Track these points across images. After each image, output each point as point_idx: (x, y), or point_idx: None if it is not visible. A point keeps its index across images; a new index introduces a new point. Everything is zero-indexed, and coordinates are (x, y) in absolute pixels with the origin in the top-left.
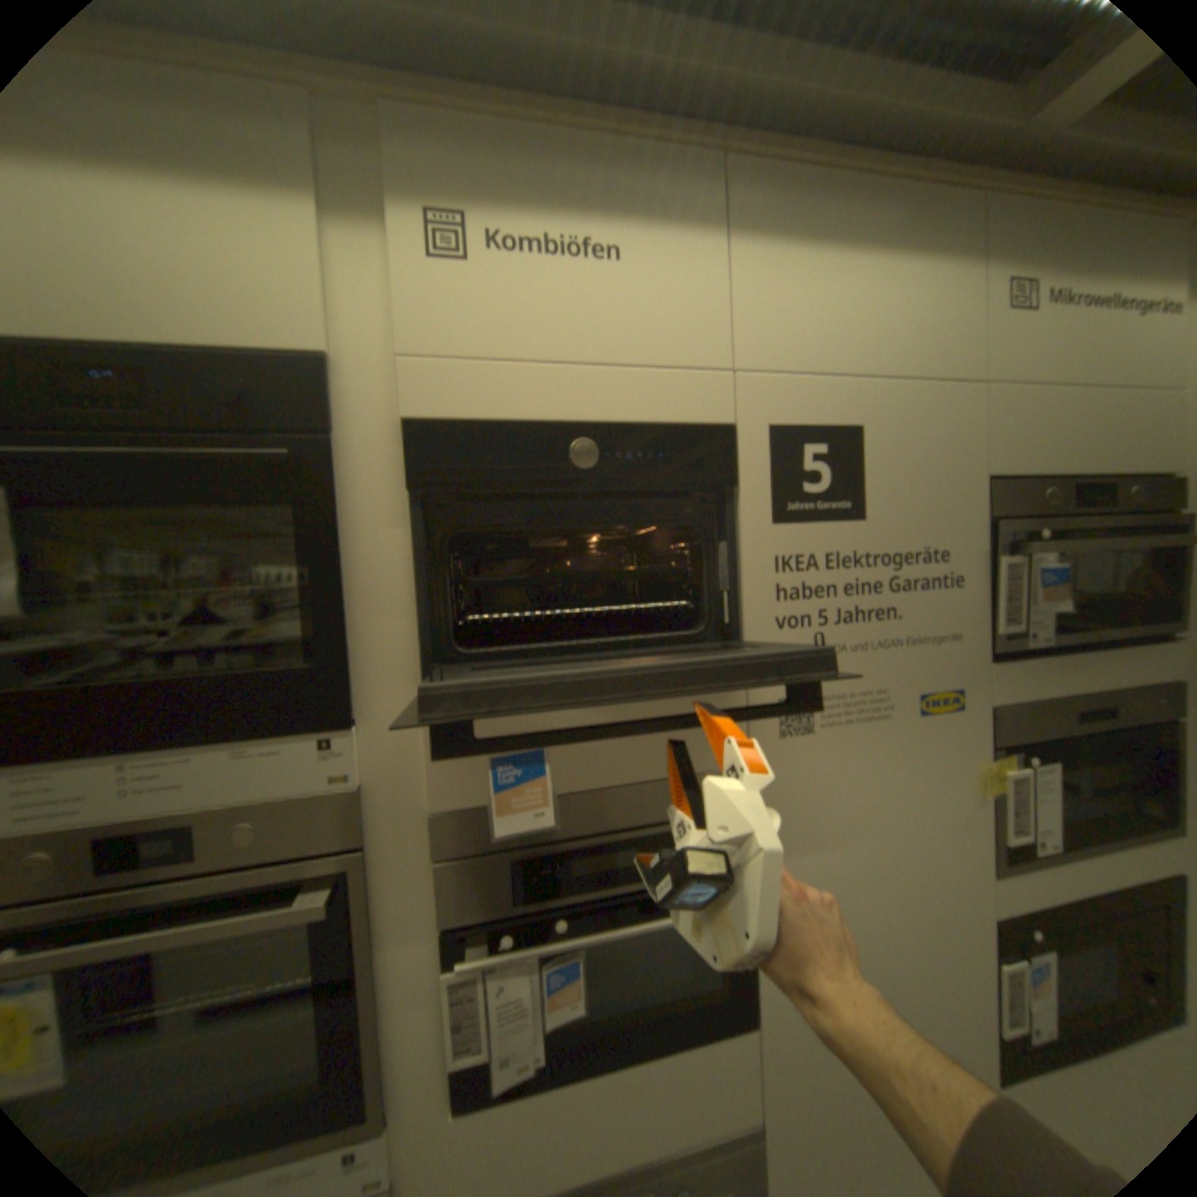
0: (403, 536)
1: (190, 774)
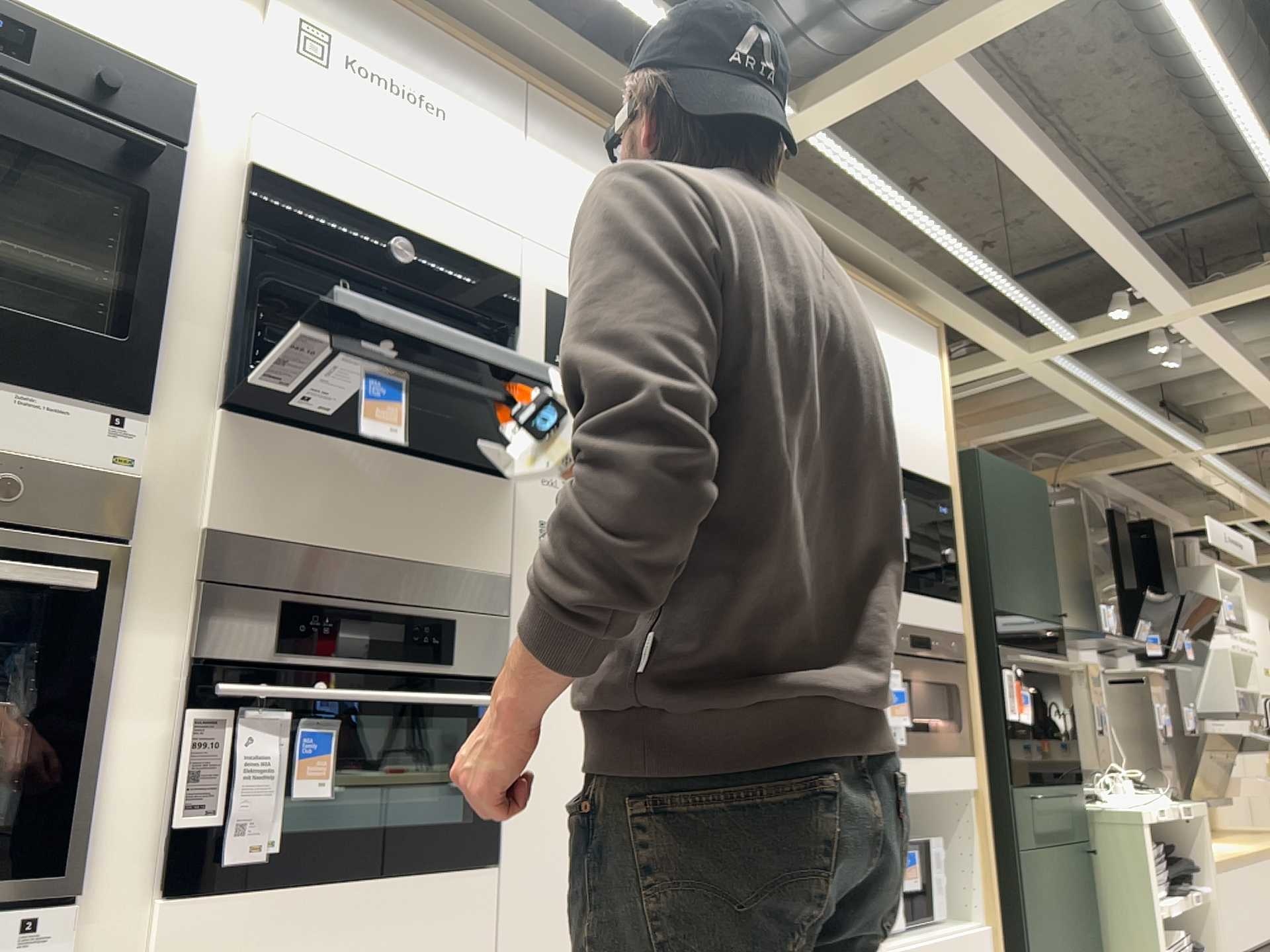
0: (231, 258)
1: None
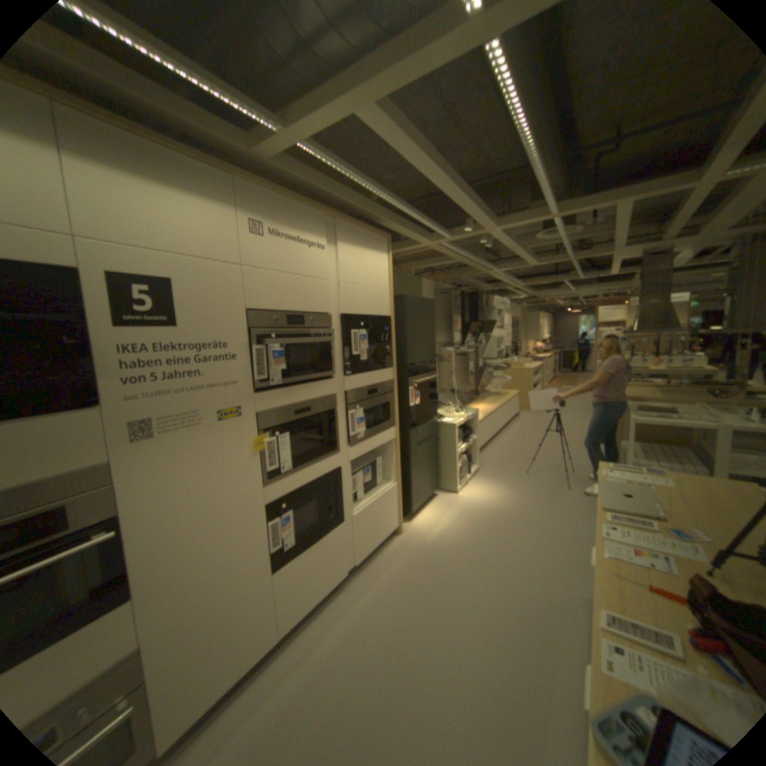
0: None
1: None
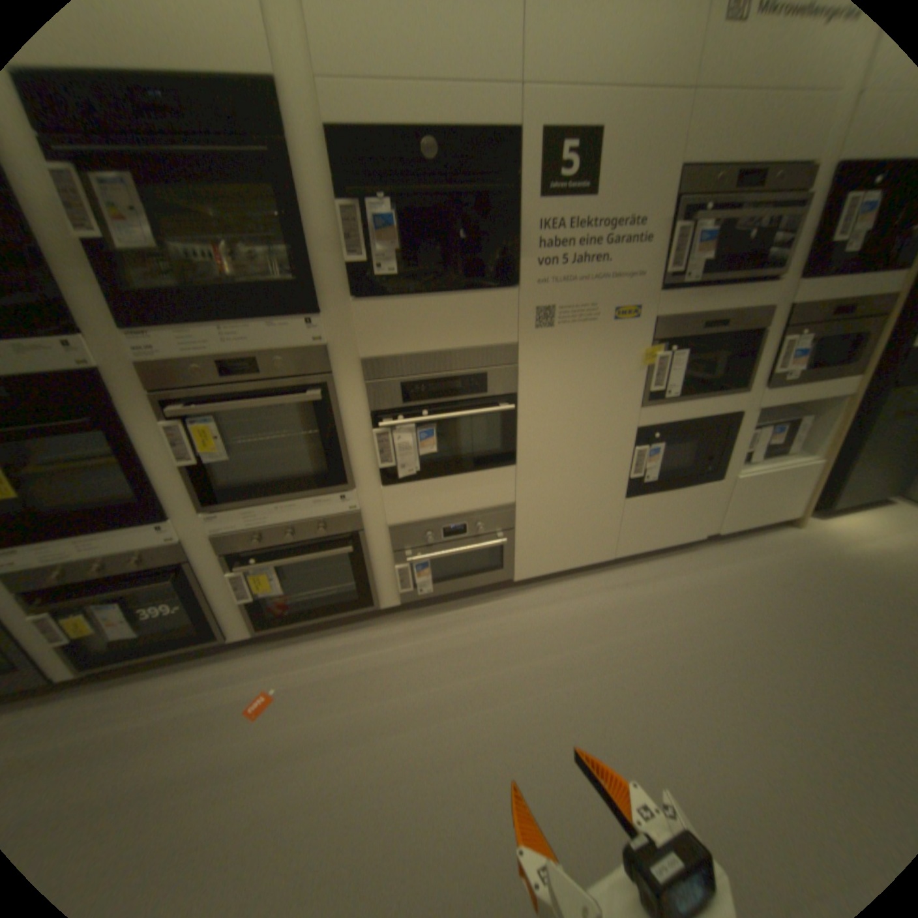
0: (331, 206)
1: (249, 334)
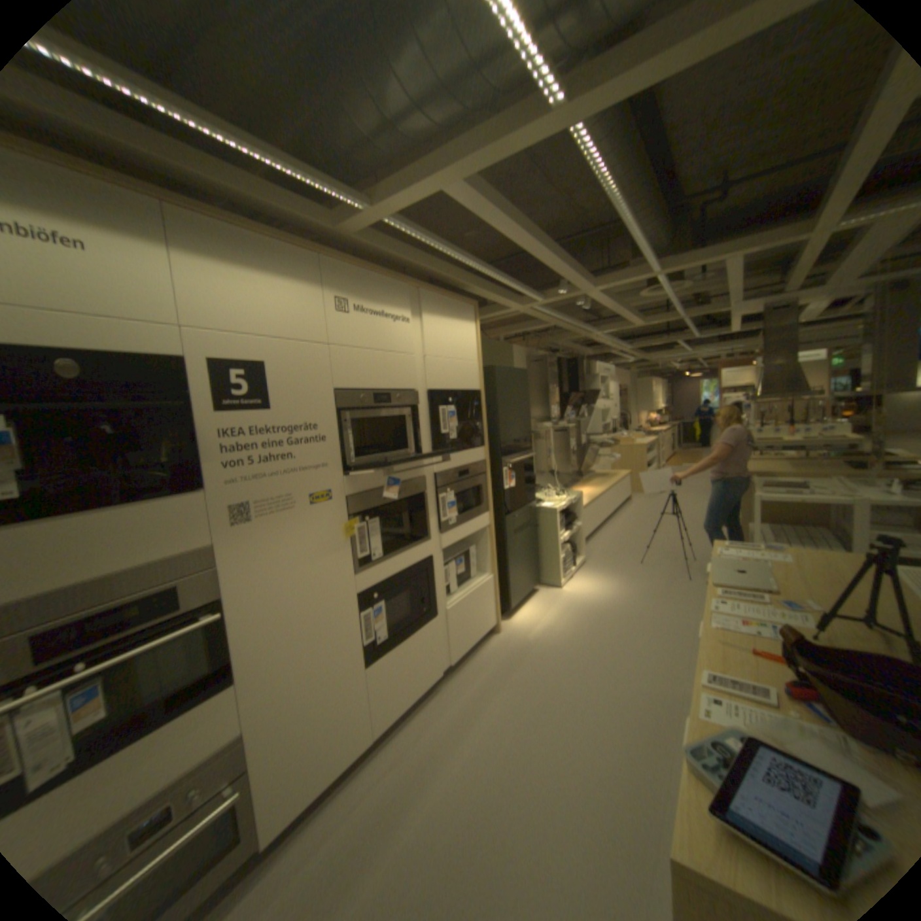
0: None
1: None
